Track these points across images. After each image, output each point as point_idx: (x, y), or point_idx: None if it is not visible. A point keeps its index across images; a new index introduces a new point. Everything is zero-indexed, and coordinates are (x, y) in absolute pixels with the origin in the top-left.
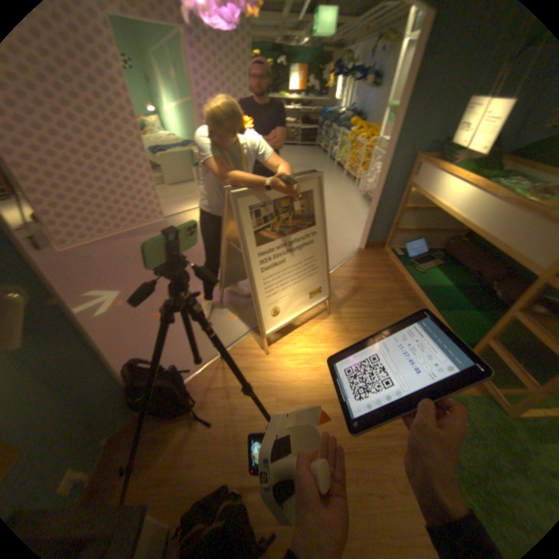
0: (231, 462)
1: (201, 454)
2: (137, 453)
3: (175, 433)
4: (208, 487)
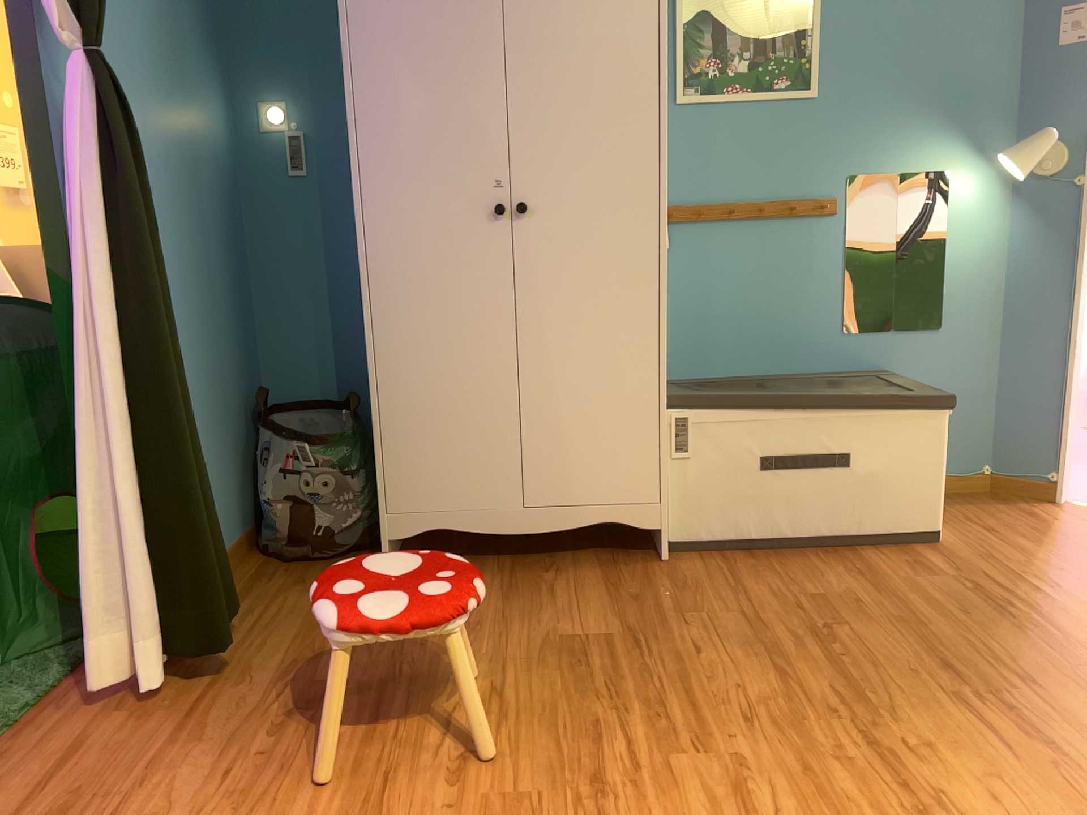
0: (1085, 580)
1: (1060, 552)
2: (997, 509)
3: (1063, 528)
4: (1020, 564)
